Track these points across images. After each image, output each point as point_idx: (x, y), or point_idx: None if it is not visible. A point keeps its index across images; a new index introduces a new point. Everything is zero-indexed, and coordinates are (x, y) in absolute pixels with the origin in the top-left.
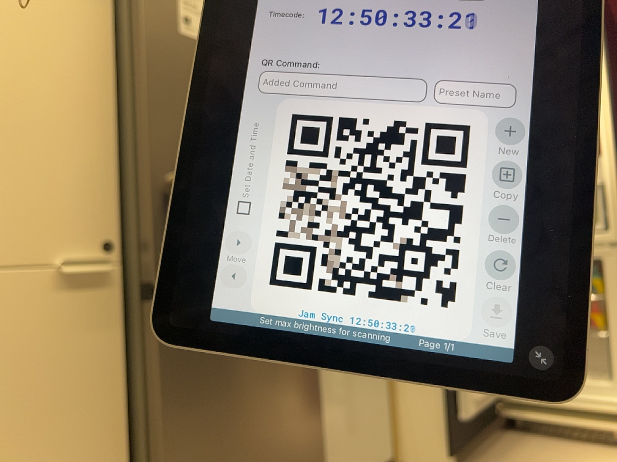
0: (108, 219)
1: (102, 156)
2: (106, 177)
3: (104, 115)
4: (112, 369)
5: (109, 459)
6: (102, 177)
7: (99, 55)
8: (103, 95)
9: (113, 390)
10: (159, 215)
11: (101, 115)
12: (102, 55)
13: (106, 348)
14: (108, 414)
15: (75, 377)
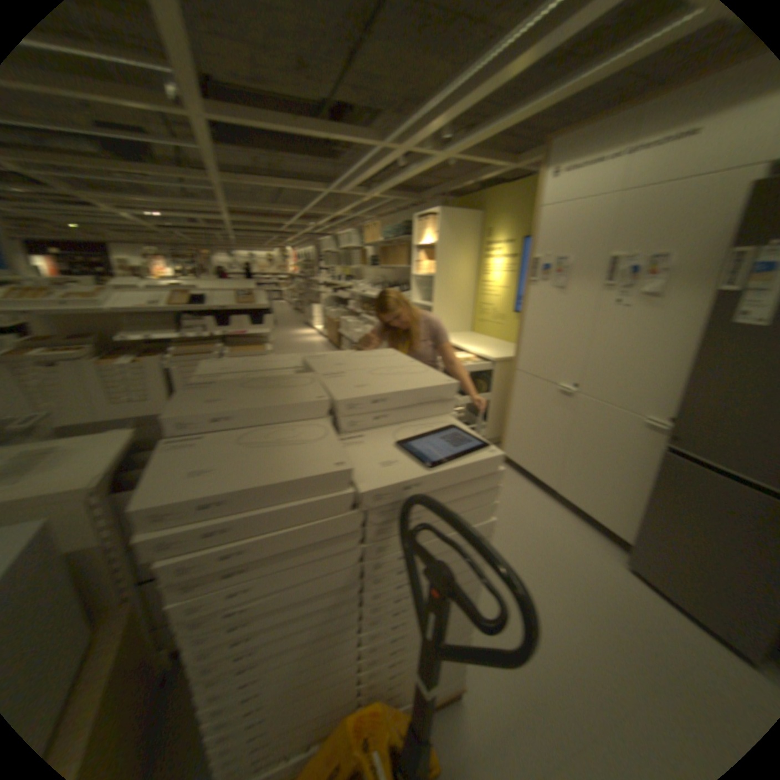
0: (679, 408)
1: (687, 380)
2: (685, 390)
3: (695, 361)
4: (660, 467)
5: (648, 496)
6: (683, 390)
7: (703, 331)
8: (698, 352)
9: (658, 475)
10: (683, 417)
11: (693, 361)
12: (705, 331)
13: (660, 458)
14: (653, 481)
15: (644, 459)
